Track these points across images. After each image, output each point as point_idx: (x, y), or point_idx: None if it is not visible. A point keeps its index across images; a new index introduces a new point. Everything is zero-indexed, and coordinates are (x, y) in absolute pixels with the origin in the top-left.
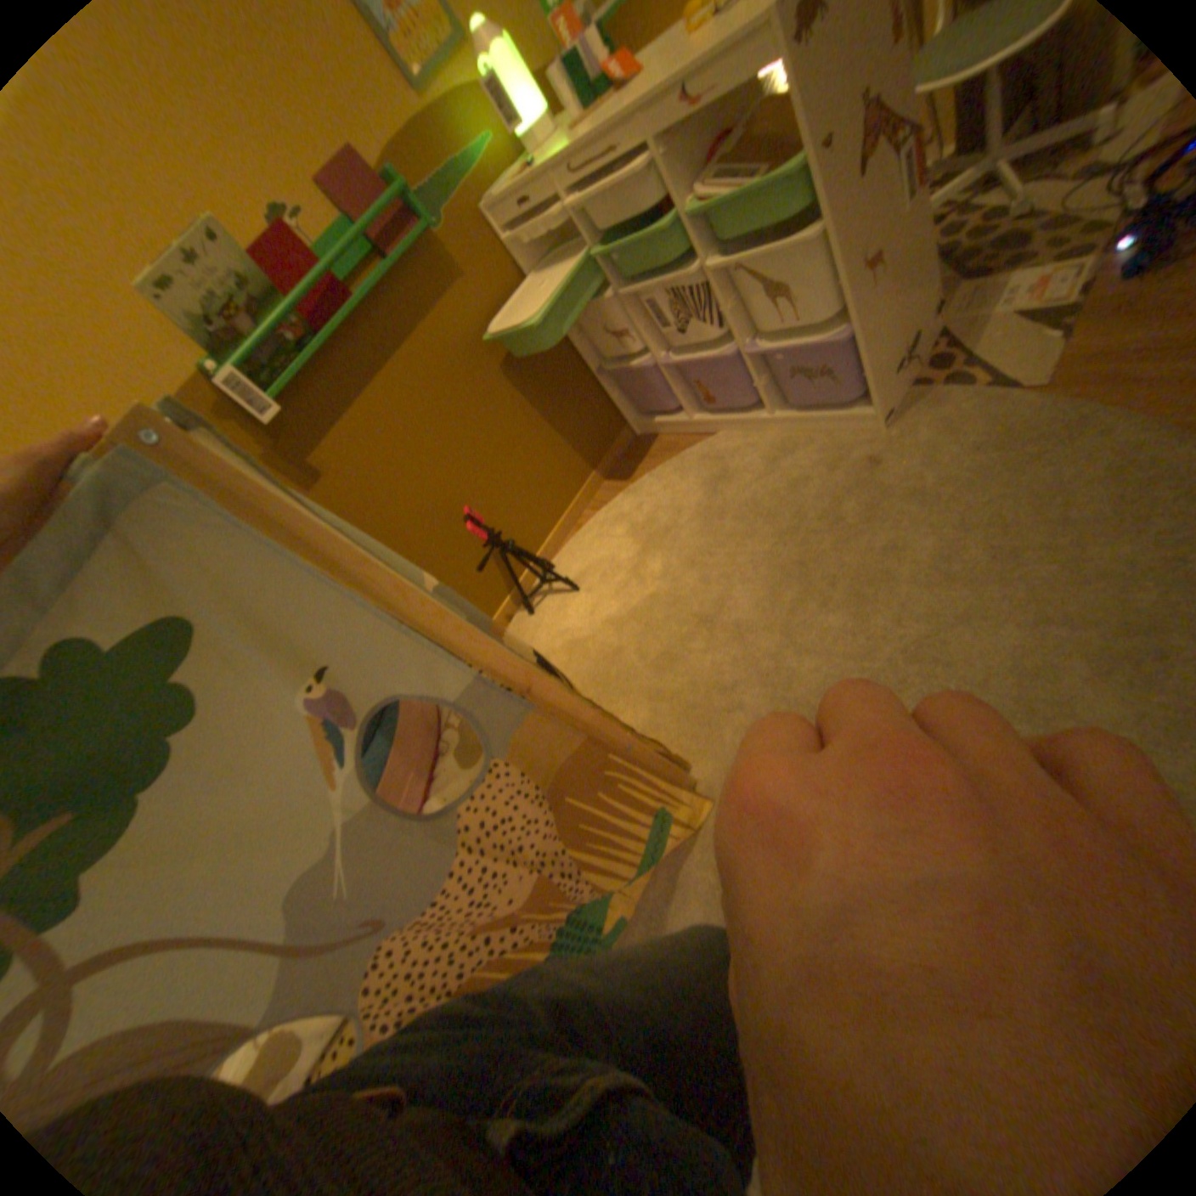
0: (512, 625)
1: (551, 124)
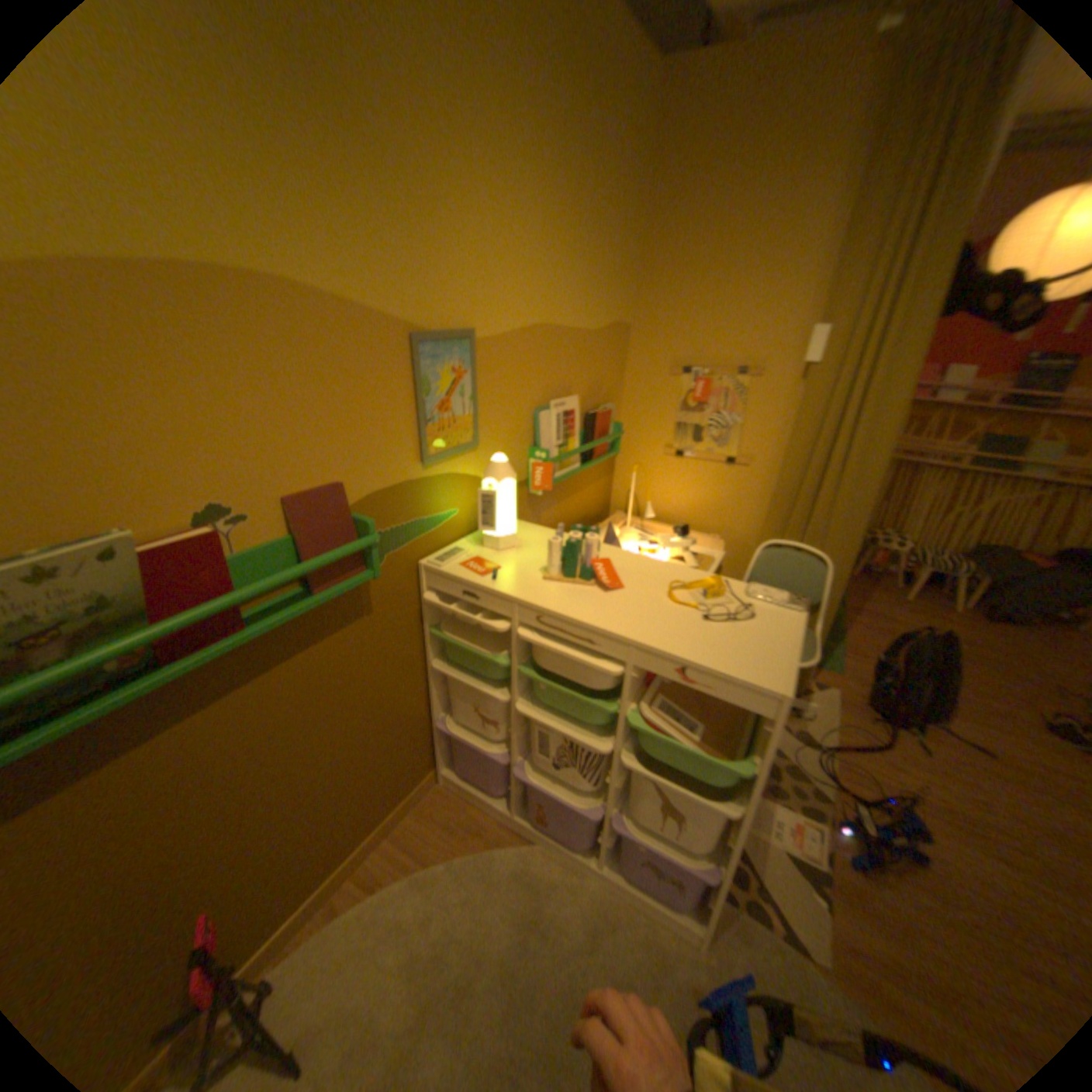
0: None
1: (516, 543)
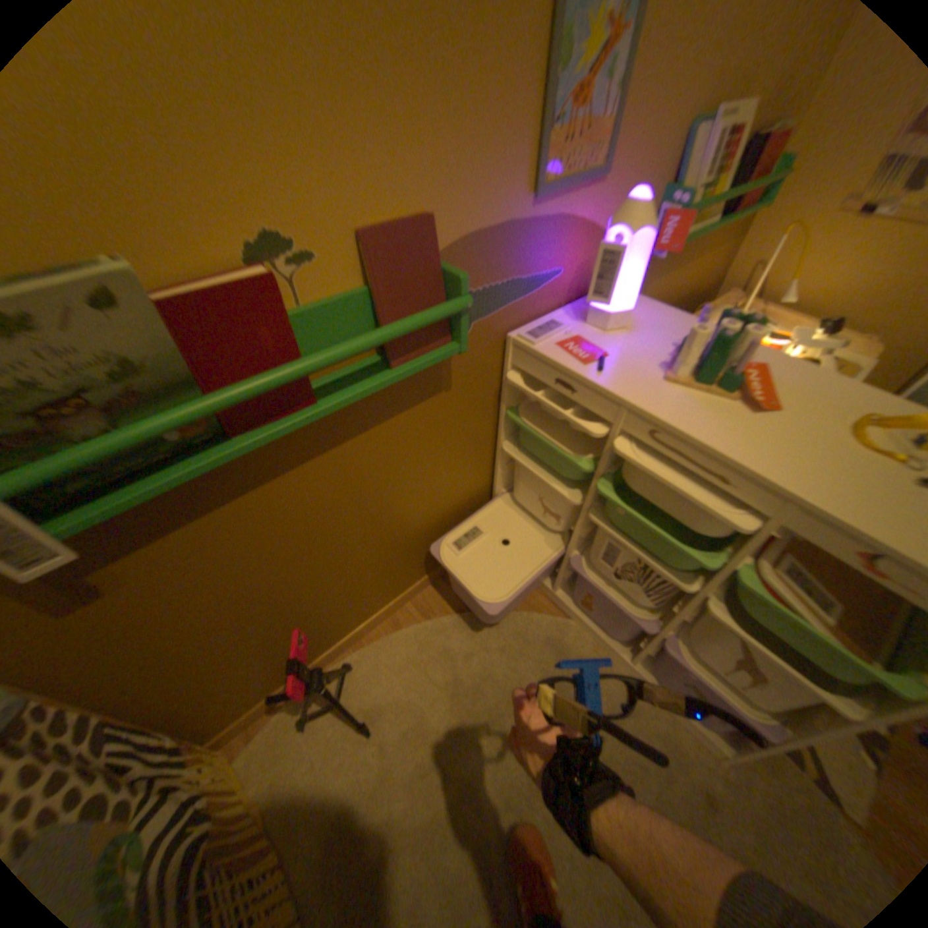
0: (269, 726)
1: (627, 323)
